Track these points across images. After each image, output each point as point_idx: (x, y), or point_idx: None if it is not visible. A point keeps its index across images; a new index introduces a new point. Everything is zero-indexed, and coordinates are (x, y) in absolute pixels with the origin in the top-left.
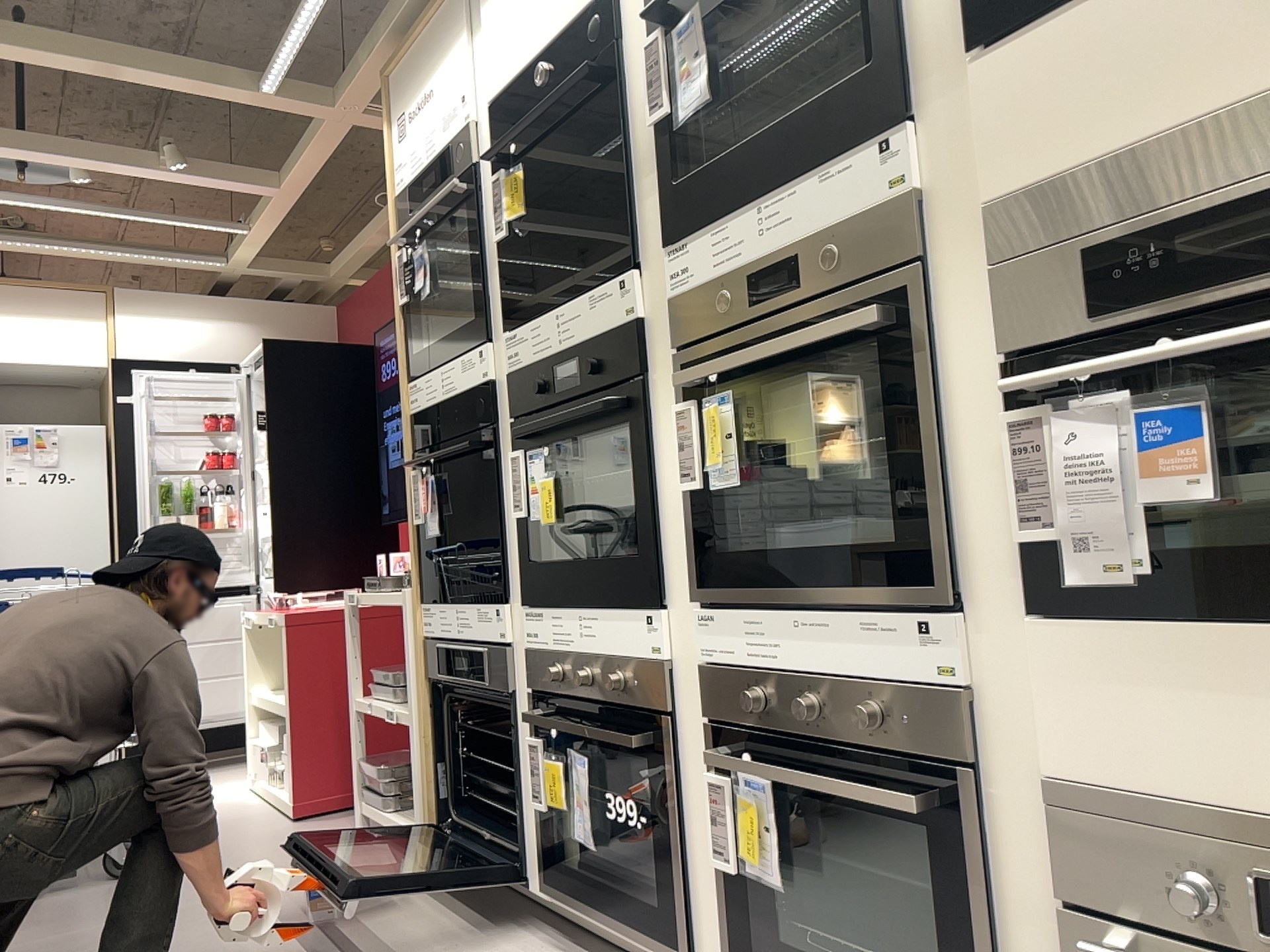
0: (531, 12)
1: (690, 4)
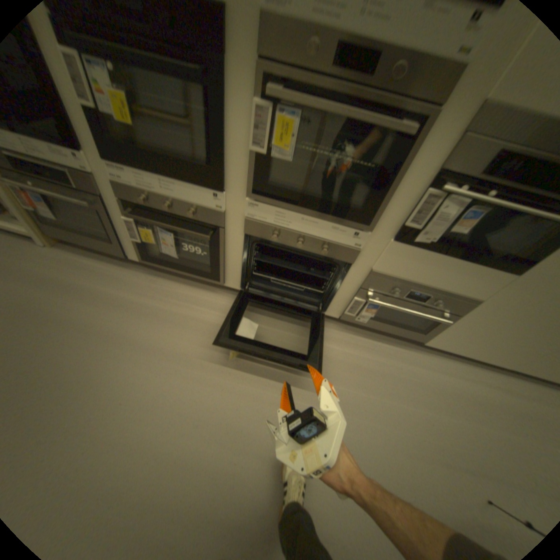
0: None
1: None
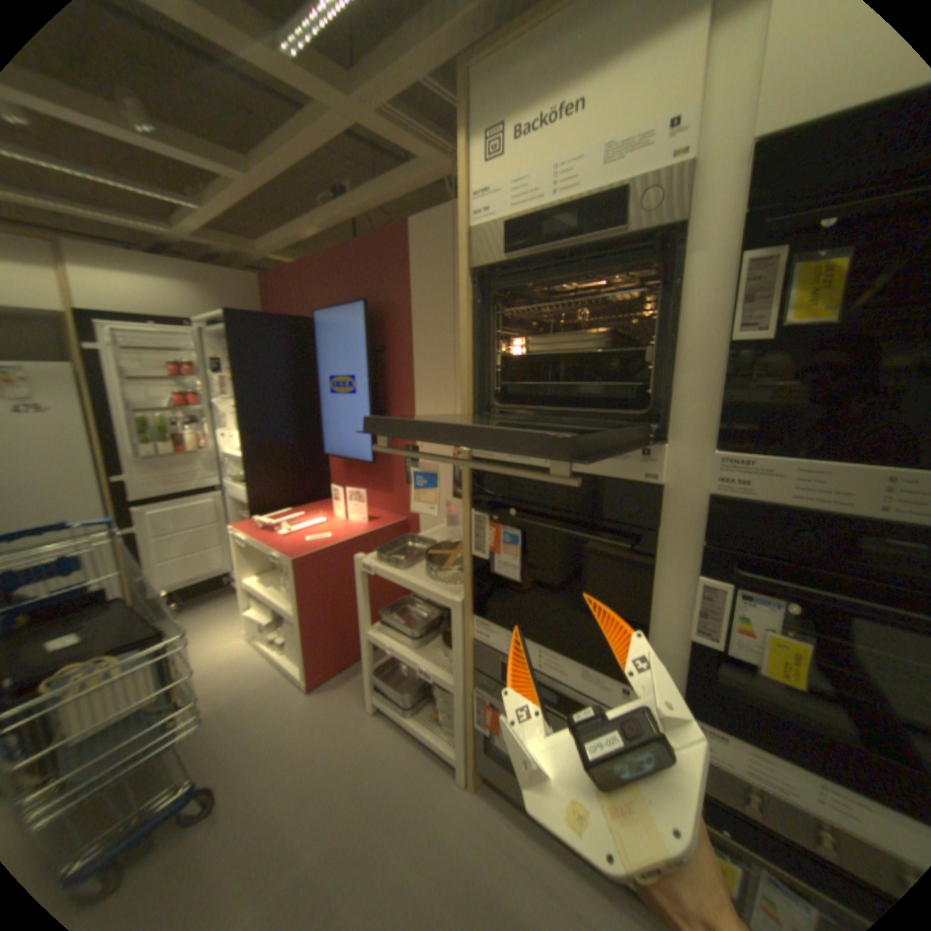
0: None
1: None
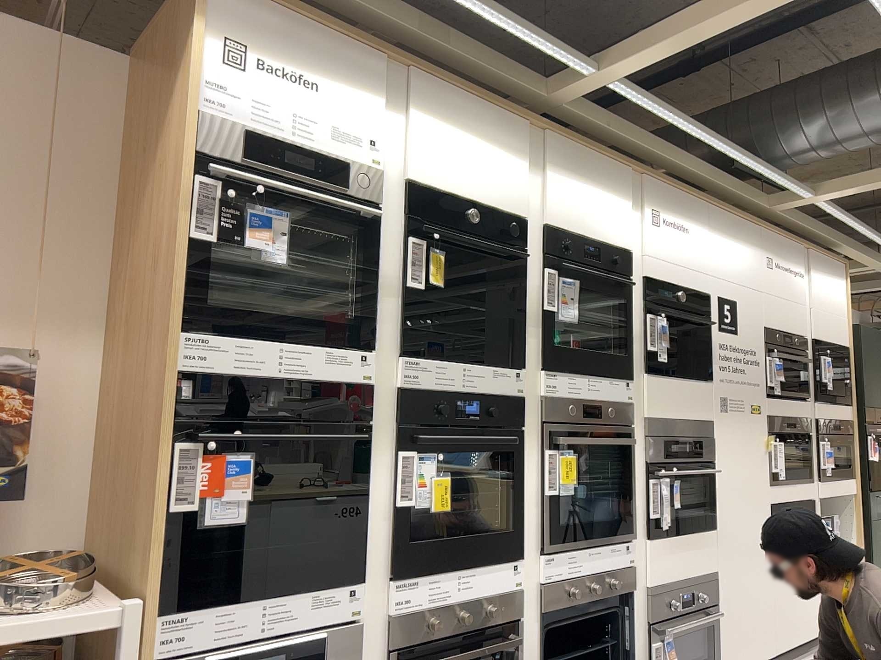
0: (467, 175)
1: (564, 276)
